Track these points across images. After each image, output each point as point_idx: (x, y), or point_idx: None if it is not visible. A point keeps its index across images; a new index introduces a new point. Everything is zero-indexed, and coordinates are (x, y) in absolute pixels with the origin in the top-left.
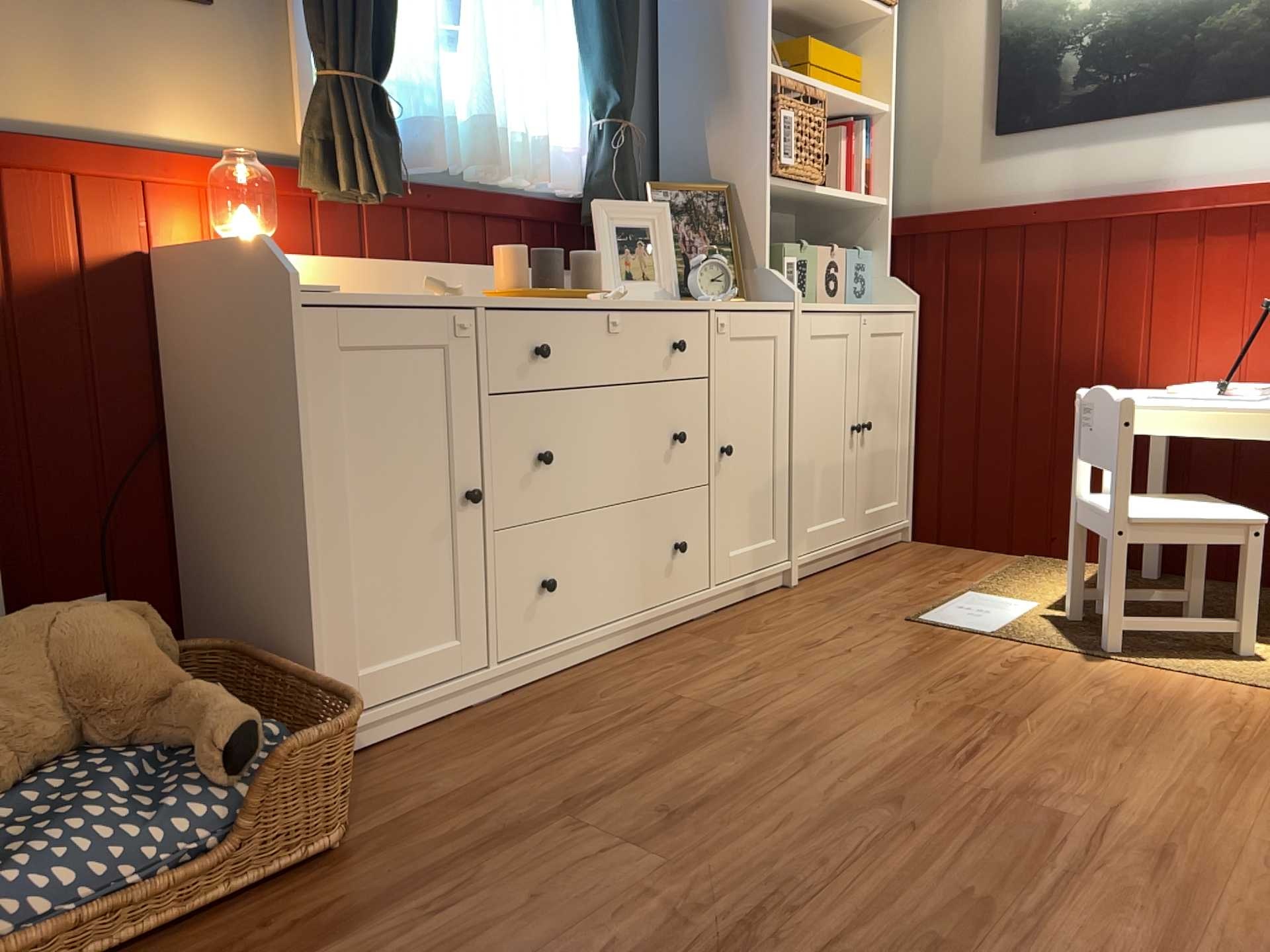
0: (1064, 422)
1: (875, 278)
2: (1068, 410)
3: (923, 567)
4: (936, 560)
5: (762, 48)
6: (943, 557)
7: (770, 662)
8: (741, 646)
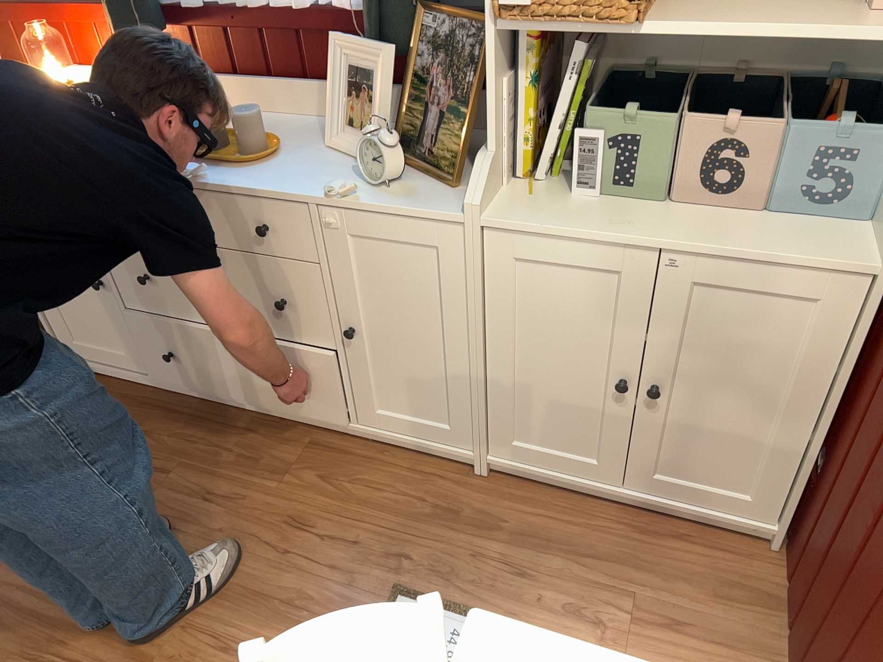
0: (873, 646)
1: None
2: None
3: (641, 581)
4: (689, 592)
5: None
6: (713, 598)
7: (251, 505)
8: (288, 479)
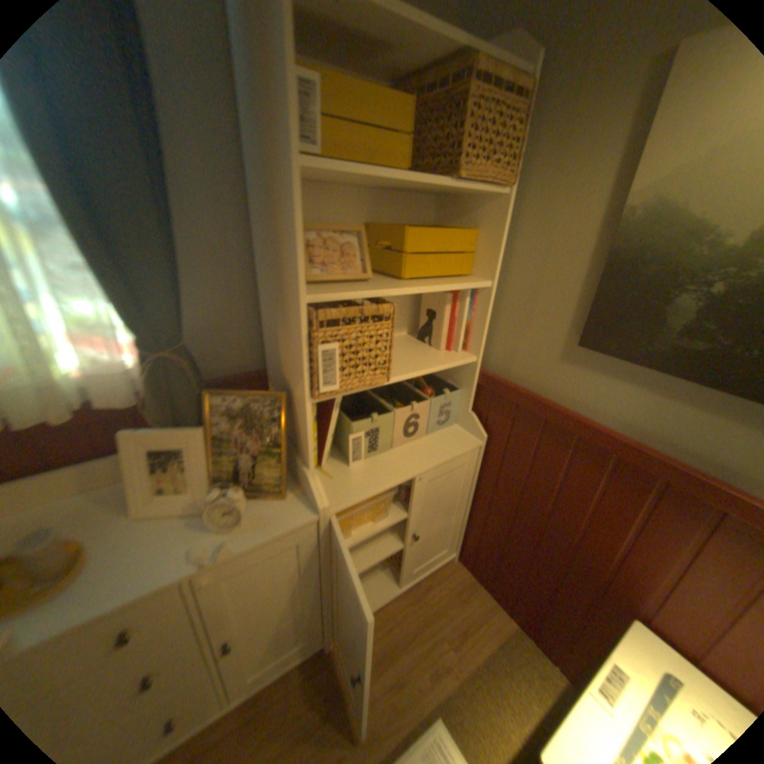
0: (570, 589)
1: (461, 408)
2: (576, 584)
3: (438, 630)
4: (455, 616)
5: (297, 281)
6: (462, 609)
7: None
8: None
